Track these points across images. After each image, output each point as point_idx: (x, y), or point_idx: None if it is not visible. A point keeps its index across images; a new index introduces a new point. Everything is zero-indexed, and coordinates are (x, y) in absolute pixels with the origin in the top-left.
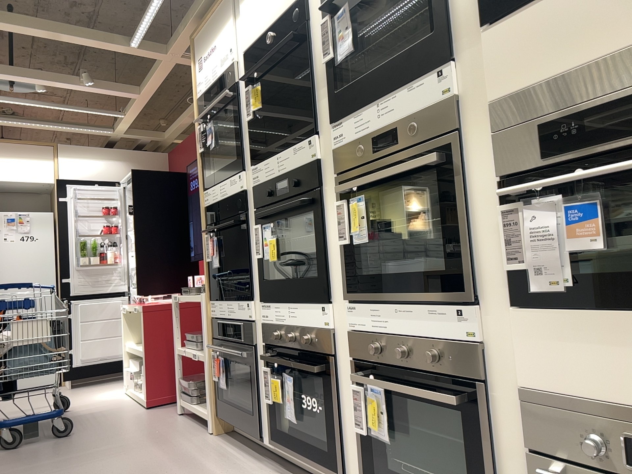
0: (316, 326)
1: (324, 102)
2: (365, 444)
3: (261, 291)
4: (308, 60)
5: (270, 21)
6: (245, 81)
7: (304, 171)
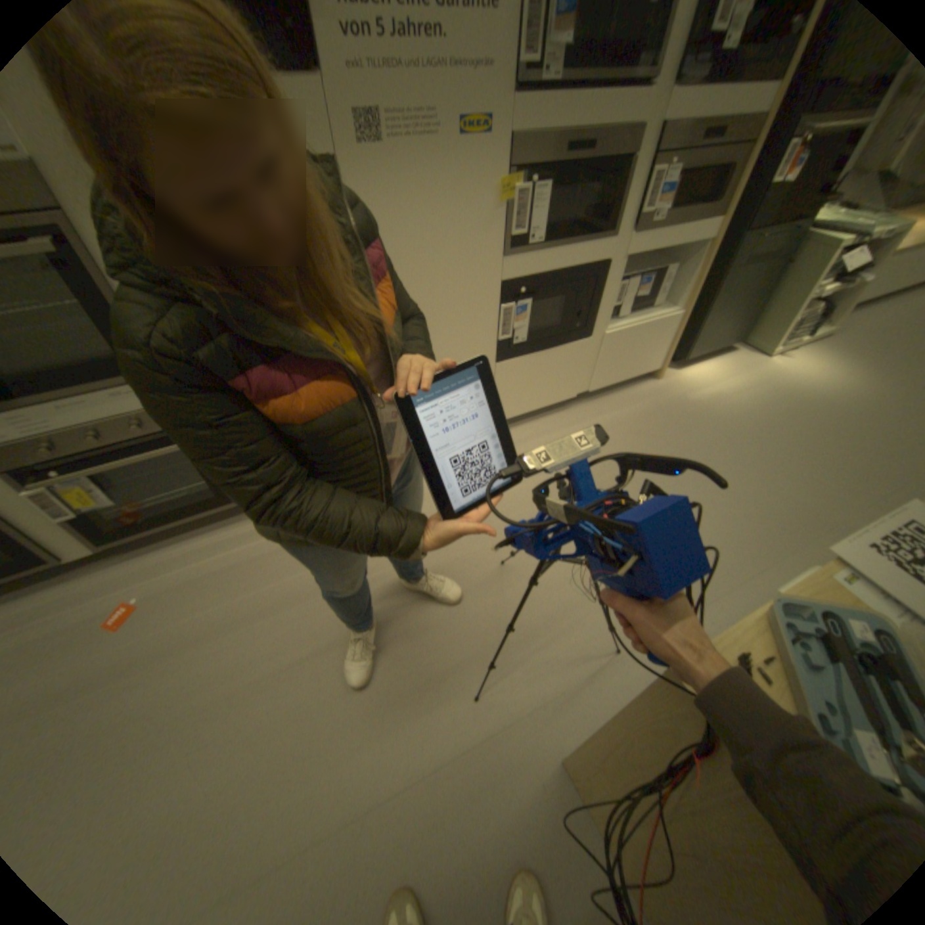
0: None
1: None
2: (71, 524)
3: None
4: None
5: None
6: None
7: None
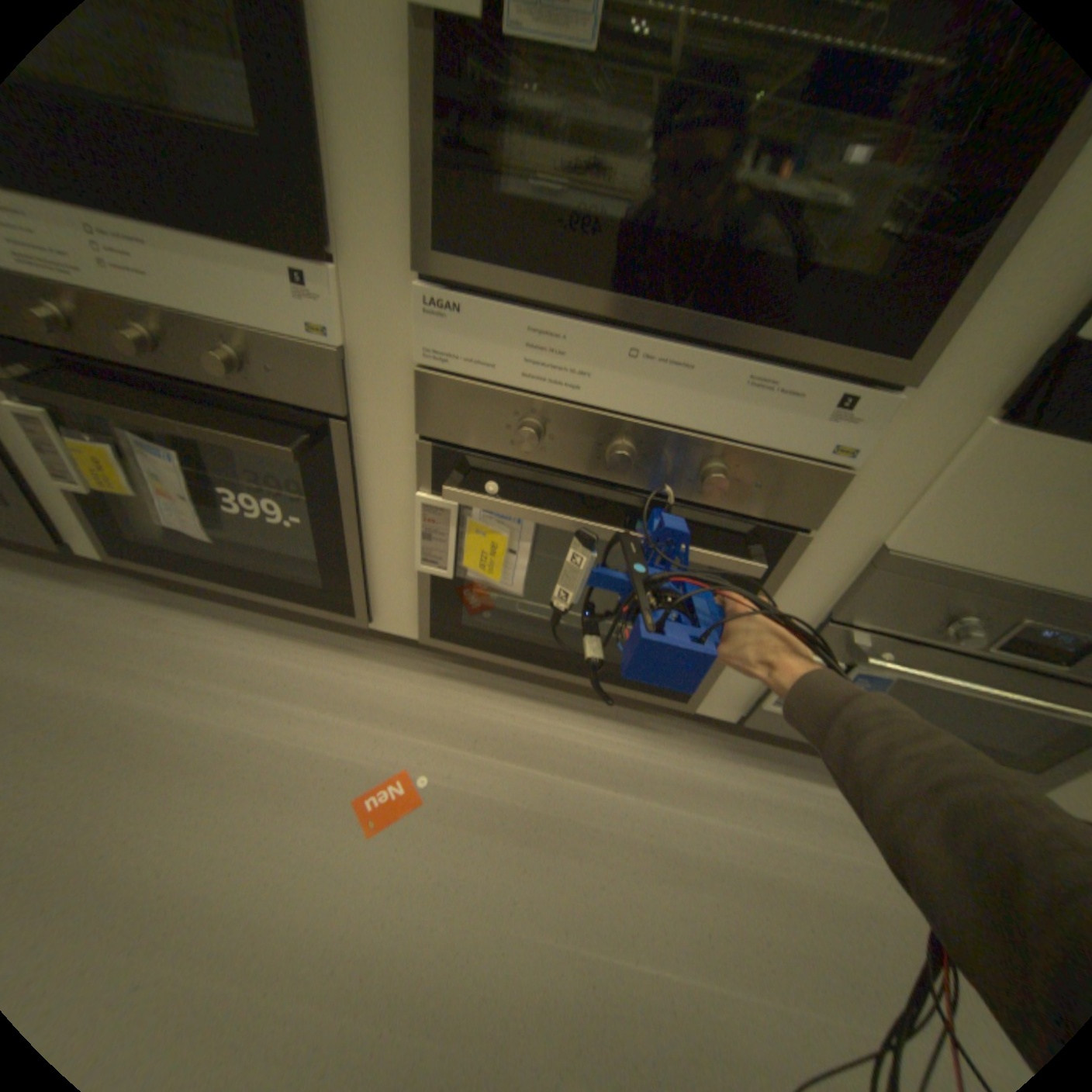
0: (266, 326)
1: None
2: (435, 580)
3: None
4: None
5: None
6: None
7: None
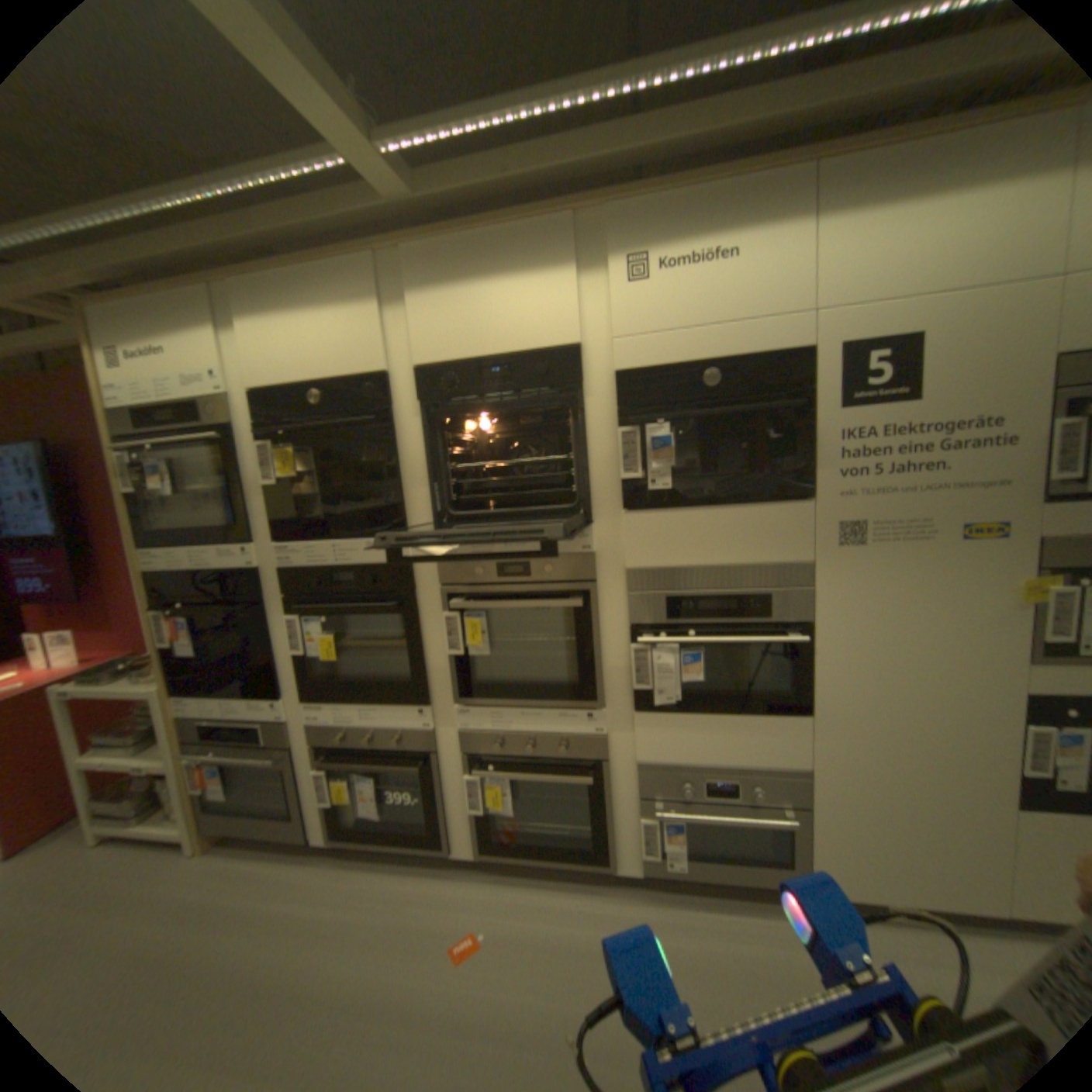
0: (408, 730)
1: (418, 506)
2: (475, 822)
3: (301, 694)
4: (392, 454)
5: (315, 377)
6: (248, 429)
7: (387, 574)
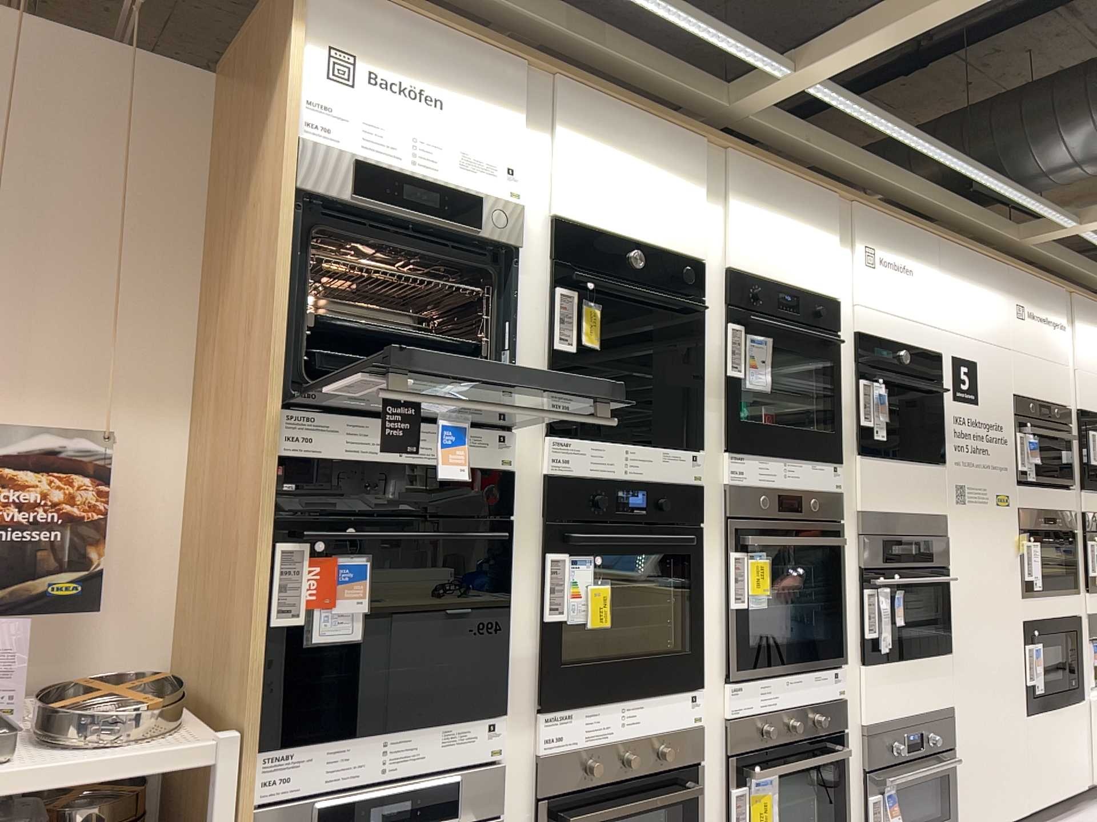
0: (679, 726)
1: (713, 417)
2: None
3: (546, 688)
4: (700, 350)
5: (641, 236)
6: (543, 264)
7: (683, 496)
